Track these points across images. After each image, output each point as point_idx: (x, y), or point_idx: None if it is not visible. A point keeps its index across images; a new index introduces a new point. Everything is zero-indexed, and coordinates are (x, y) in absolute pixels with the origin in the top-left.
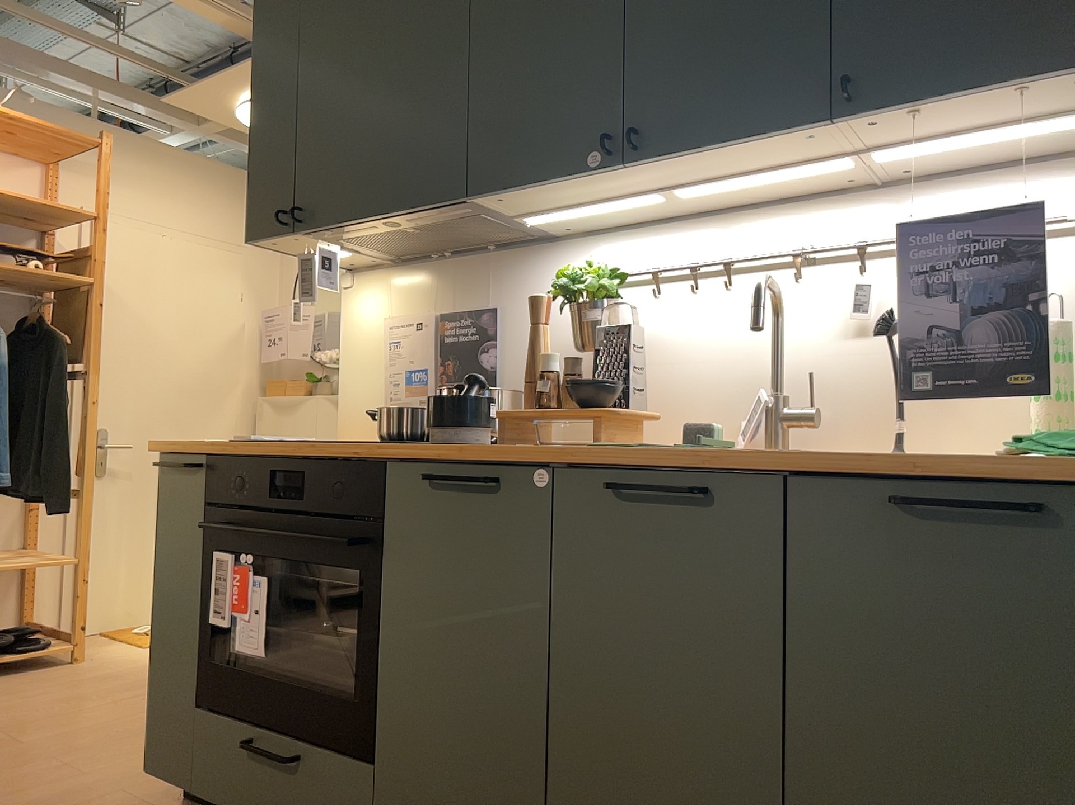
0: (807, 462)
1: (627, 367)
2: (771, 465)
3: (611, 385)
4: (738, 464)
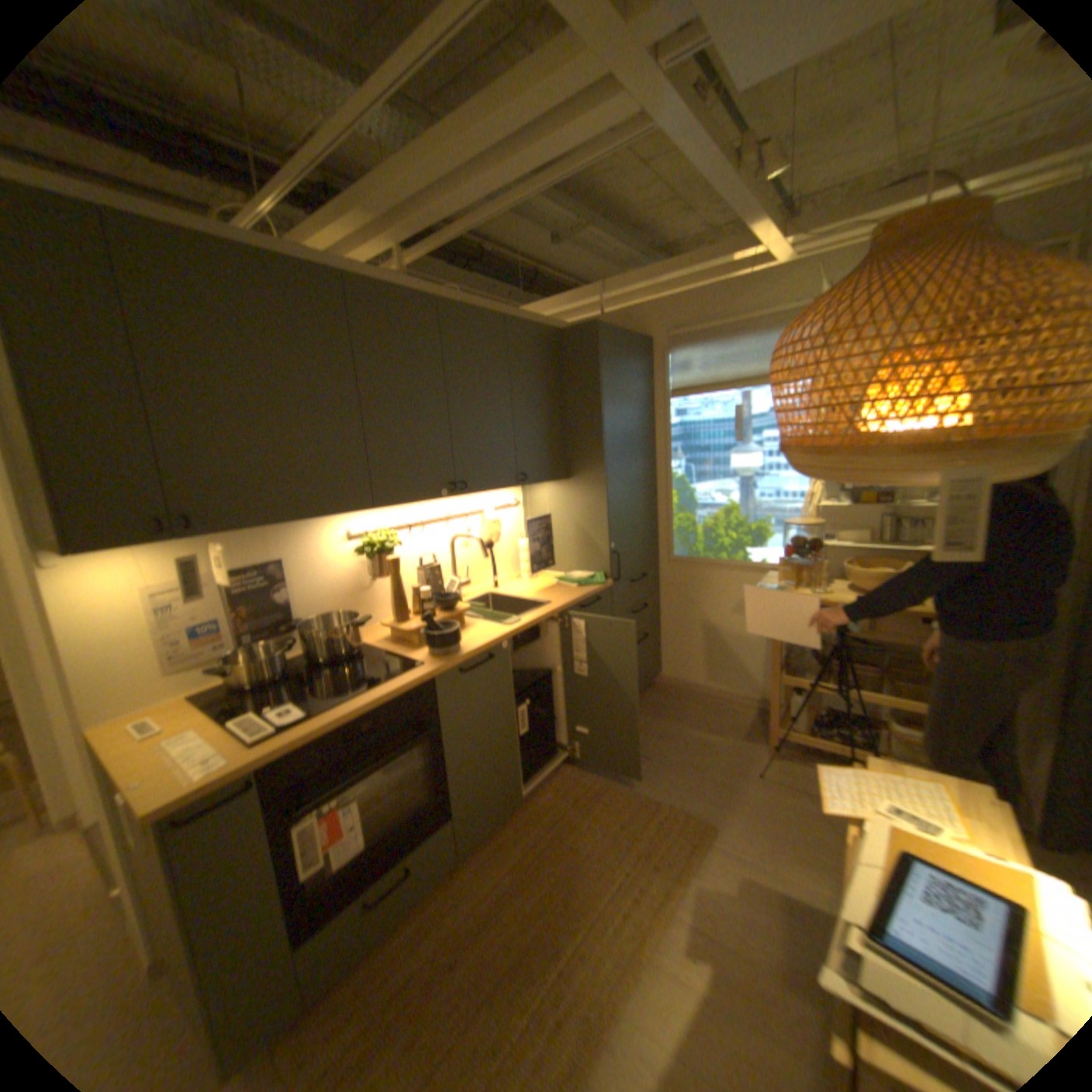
0: (569, 605)
1: (437, 584)
2: (562, 609)
3: (452, 596)
4: (556, 612)
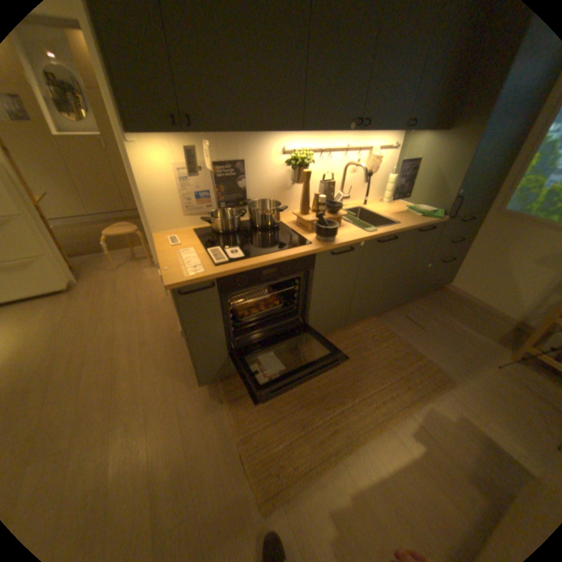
0: (412, 227)
1: (329, 194)
2: (407, 229)
3: (337, 204)
4: (402, 230)
